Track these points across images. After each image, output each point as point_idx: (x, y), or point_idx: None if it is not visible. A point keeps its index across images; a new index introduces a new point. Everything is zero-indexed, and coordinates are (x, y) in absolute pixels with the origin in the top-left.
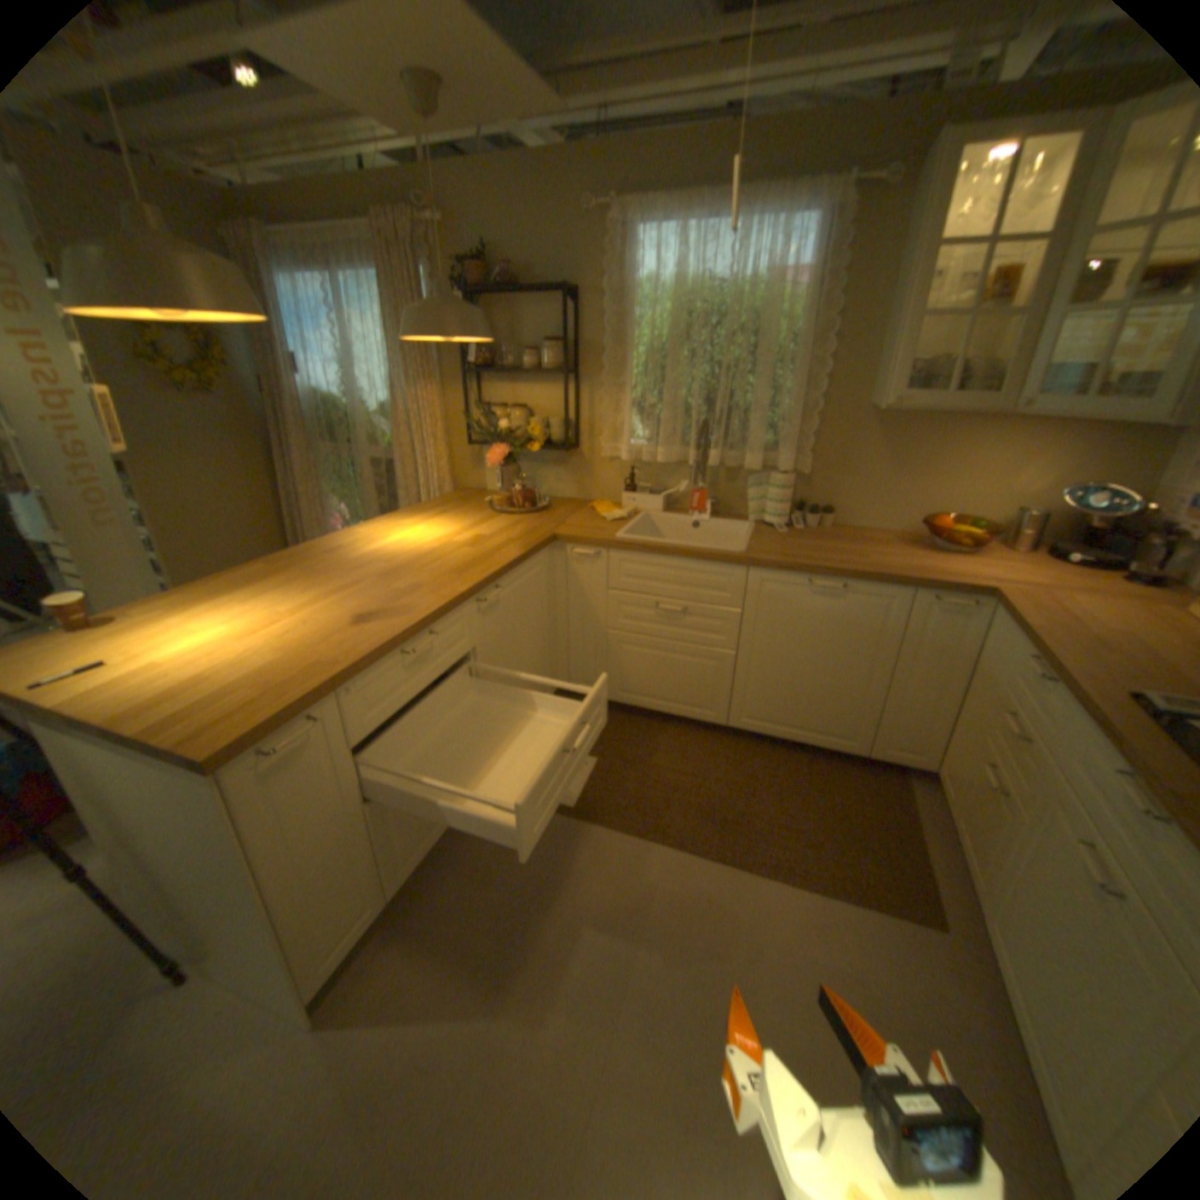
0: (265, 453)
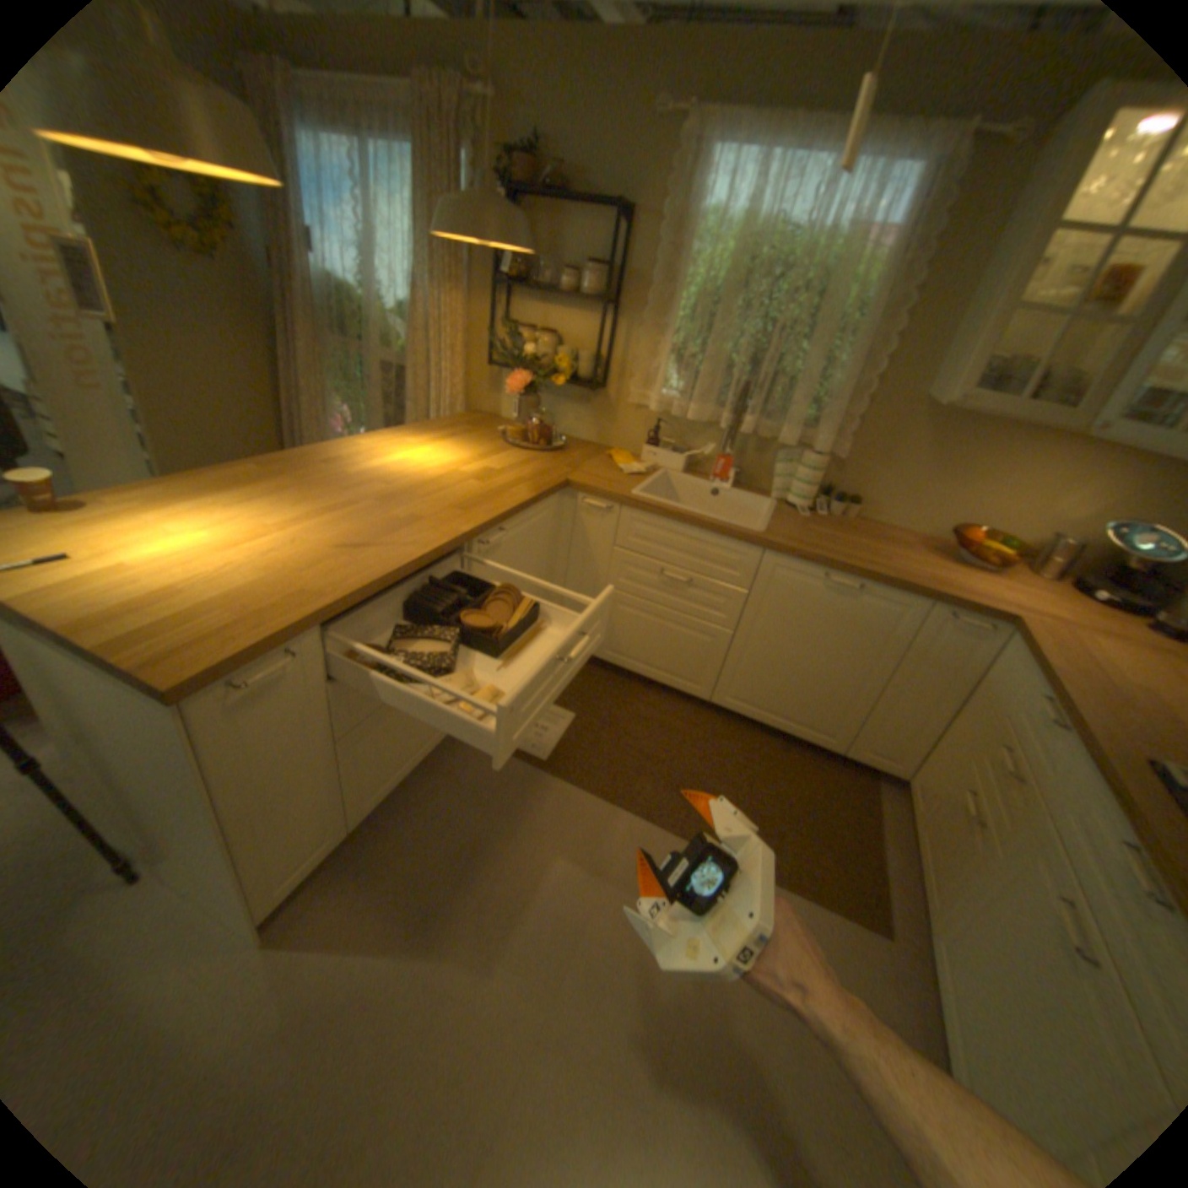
0: (269, 335)
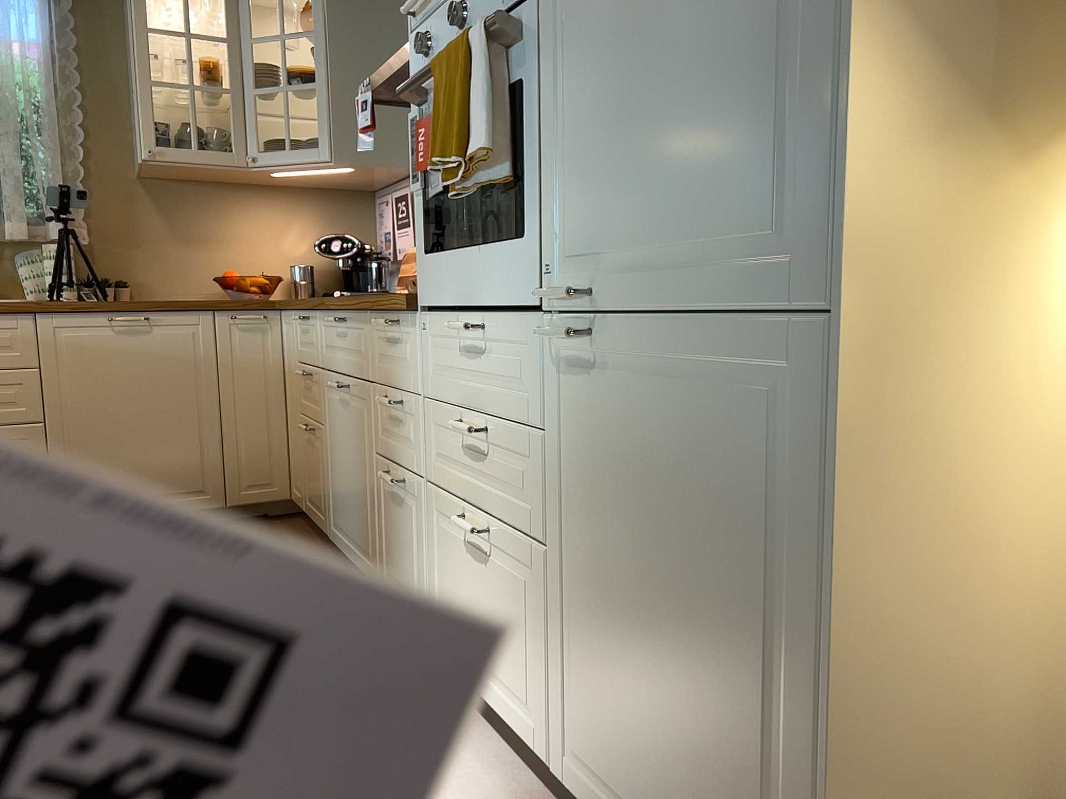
0: None
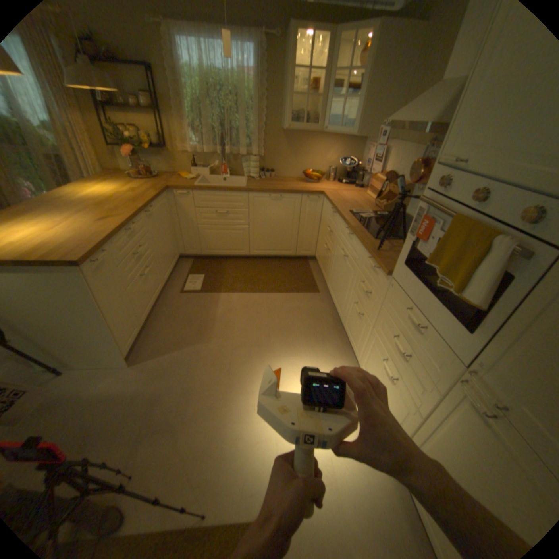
0: None
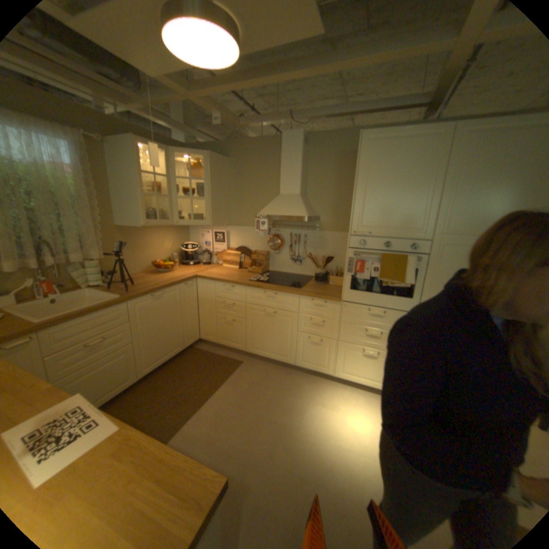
0: None
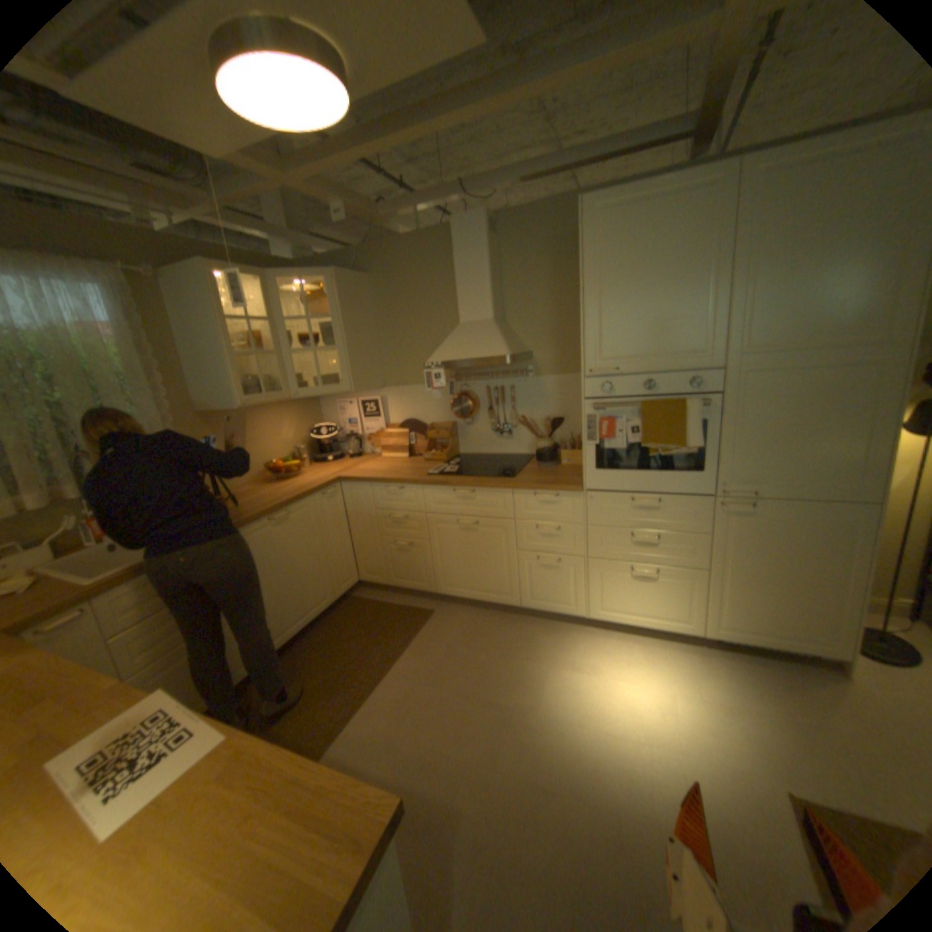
0: None
